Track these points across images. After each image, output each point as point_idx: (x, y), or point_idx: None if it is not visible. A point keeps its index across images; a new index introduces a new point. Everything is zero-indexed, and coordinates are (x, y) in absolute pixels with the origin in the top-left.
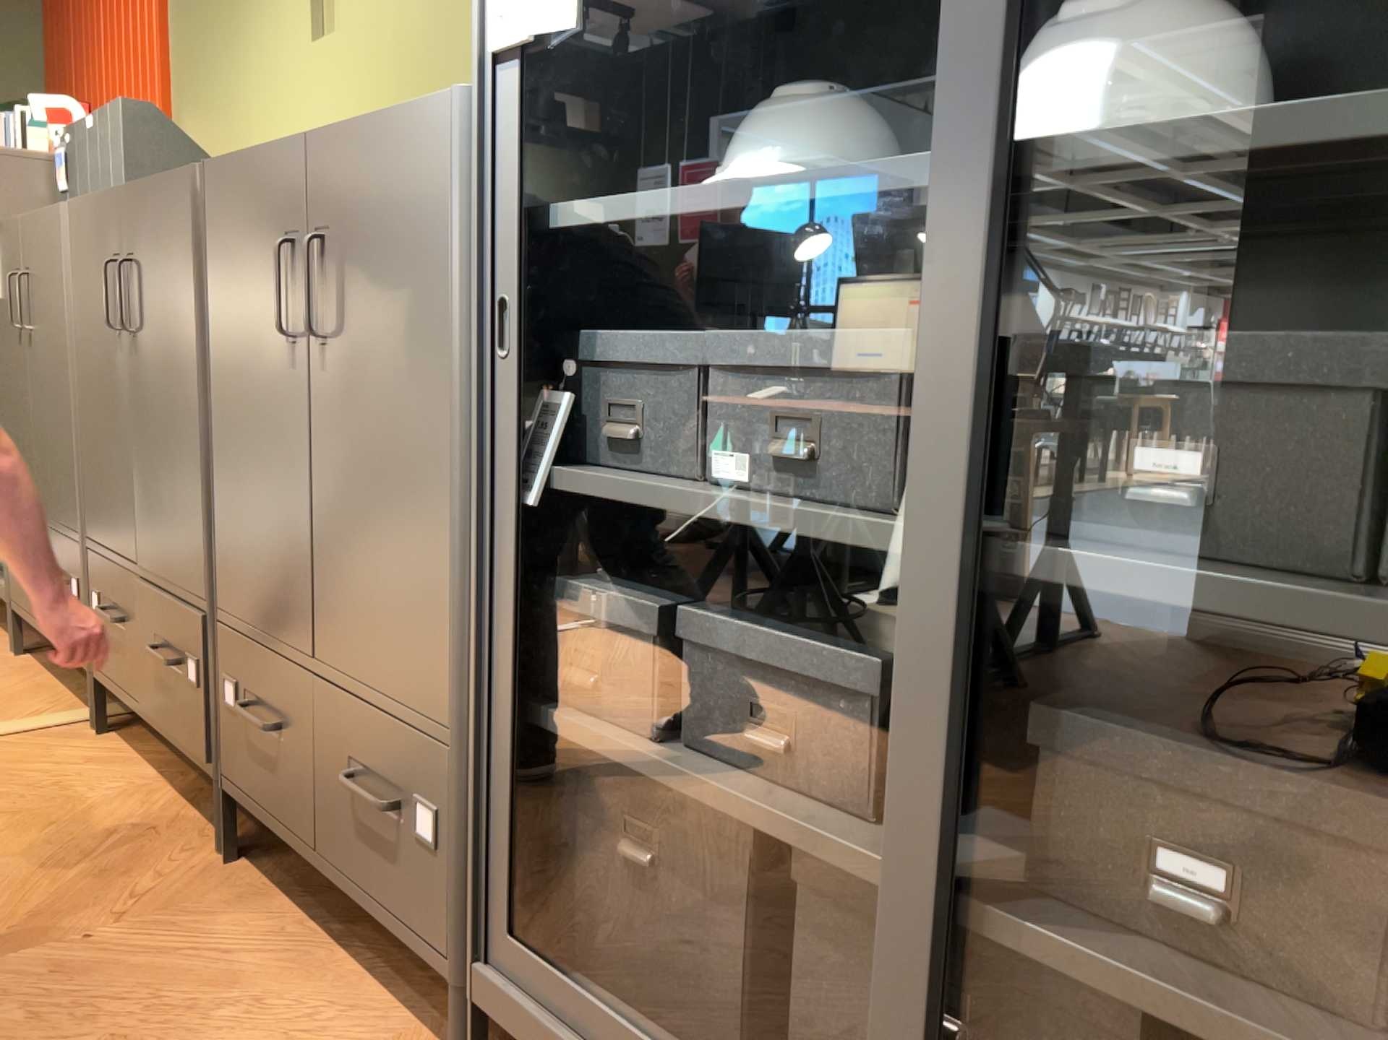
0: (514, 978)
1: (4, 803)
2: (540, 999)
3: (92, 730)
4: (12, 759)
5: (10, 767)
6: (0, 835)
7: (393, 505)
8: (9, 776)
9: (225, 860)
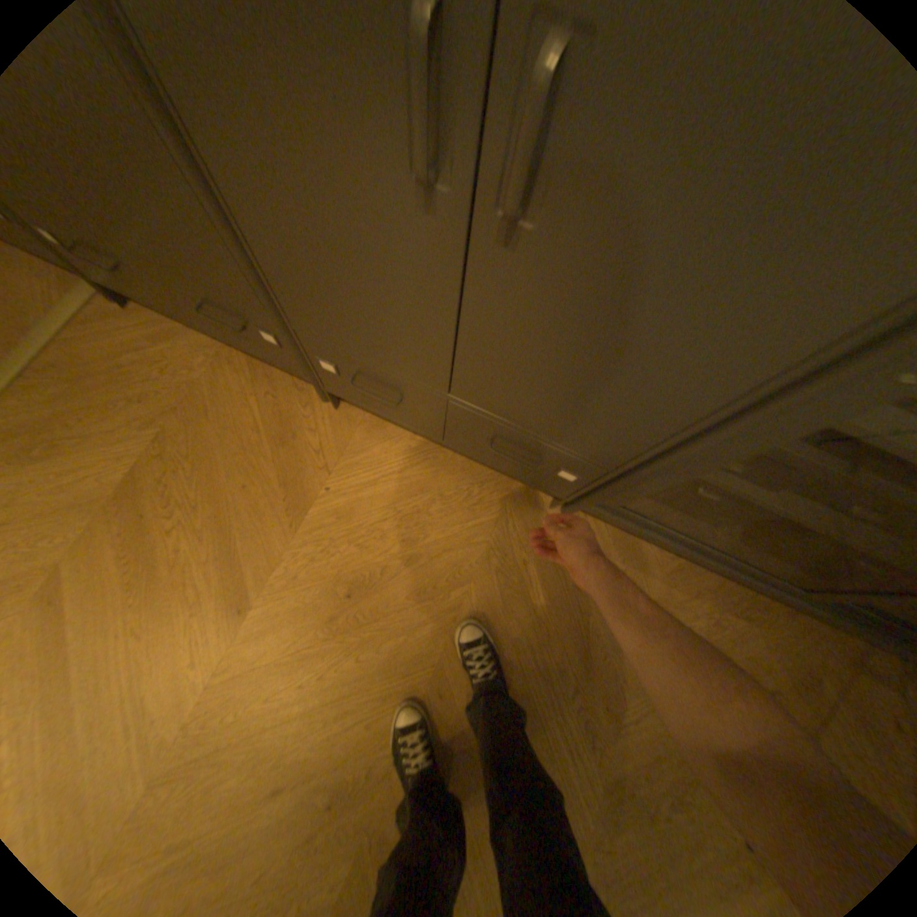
0: (613, 512)
1: (152, 401)
2: (631, 520)
3: (115, 306)
4: (98, 355)
5: (109, 364)
6: (185, 429)
7: (603, 385)
8: (120, 373)
9: (333, 407)
